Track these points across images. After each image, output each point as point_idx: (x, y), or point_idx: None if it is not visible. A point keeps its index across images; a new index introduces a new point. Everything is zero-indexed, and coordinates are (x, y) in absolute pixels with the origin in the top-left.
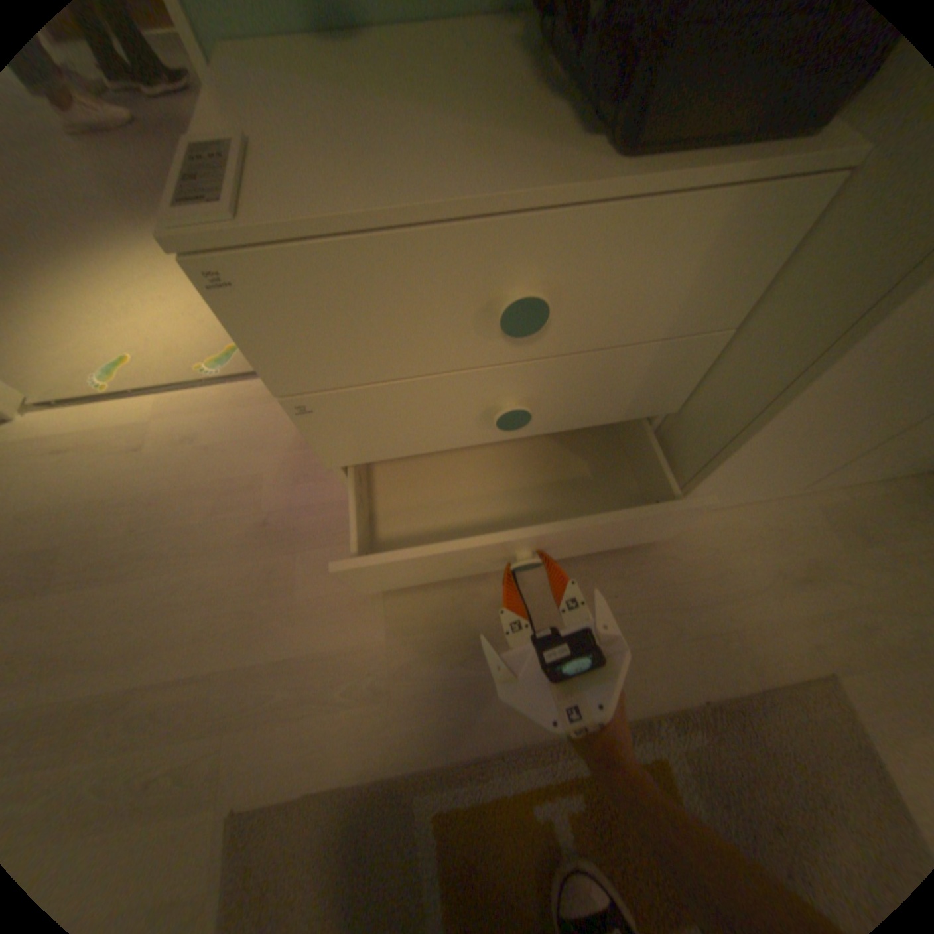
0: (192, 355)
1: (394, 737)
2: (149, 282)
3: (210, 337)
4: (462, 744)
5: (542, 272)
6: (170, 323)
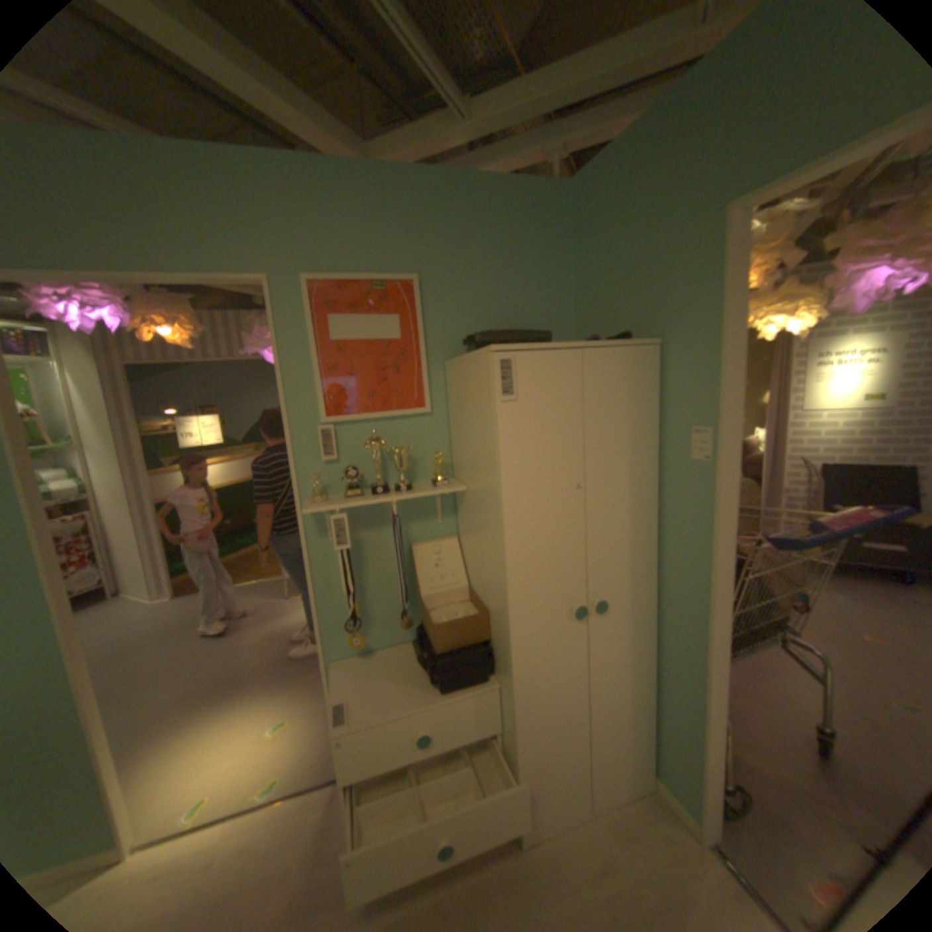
0: (250, 791)
1: None
2: (225, 745)
3: (262, 776)
4: None
5: (427, 728)
6: (237, 771)
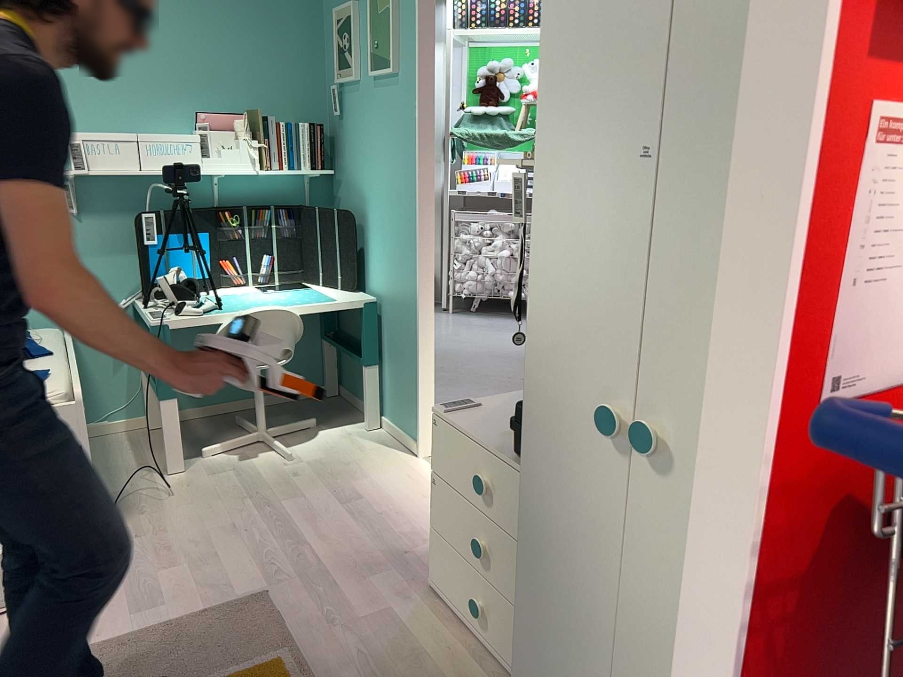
0: None
1: (312, 636)
2: None
3: None
4: (316, 664)
5: (490, 476)
6: None
